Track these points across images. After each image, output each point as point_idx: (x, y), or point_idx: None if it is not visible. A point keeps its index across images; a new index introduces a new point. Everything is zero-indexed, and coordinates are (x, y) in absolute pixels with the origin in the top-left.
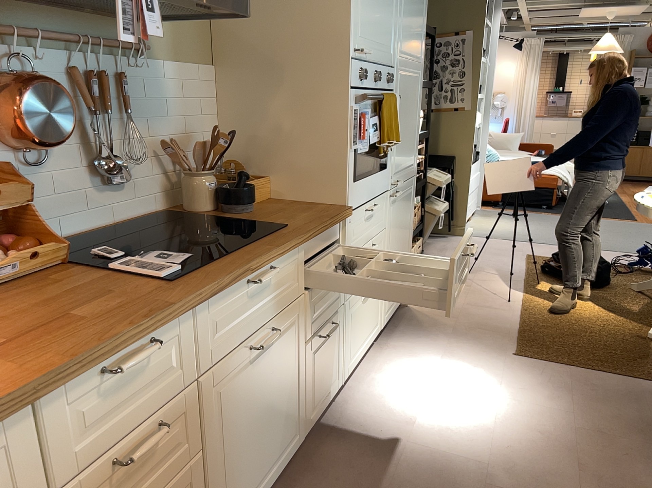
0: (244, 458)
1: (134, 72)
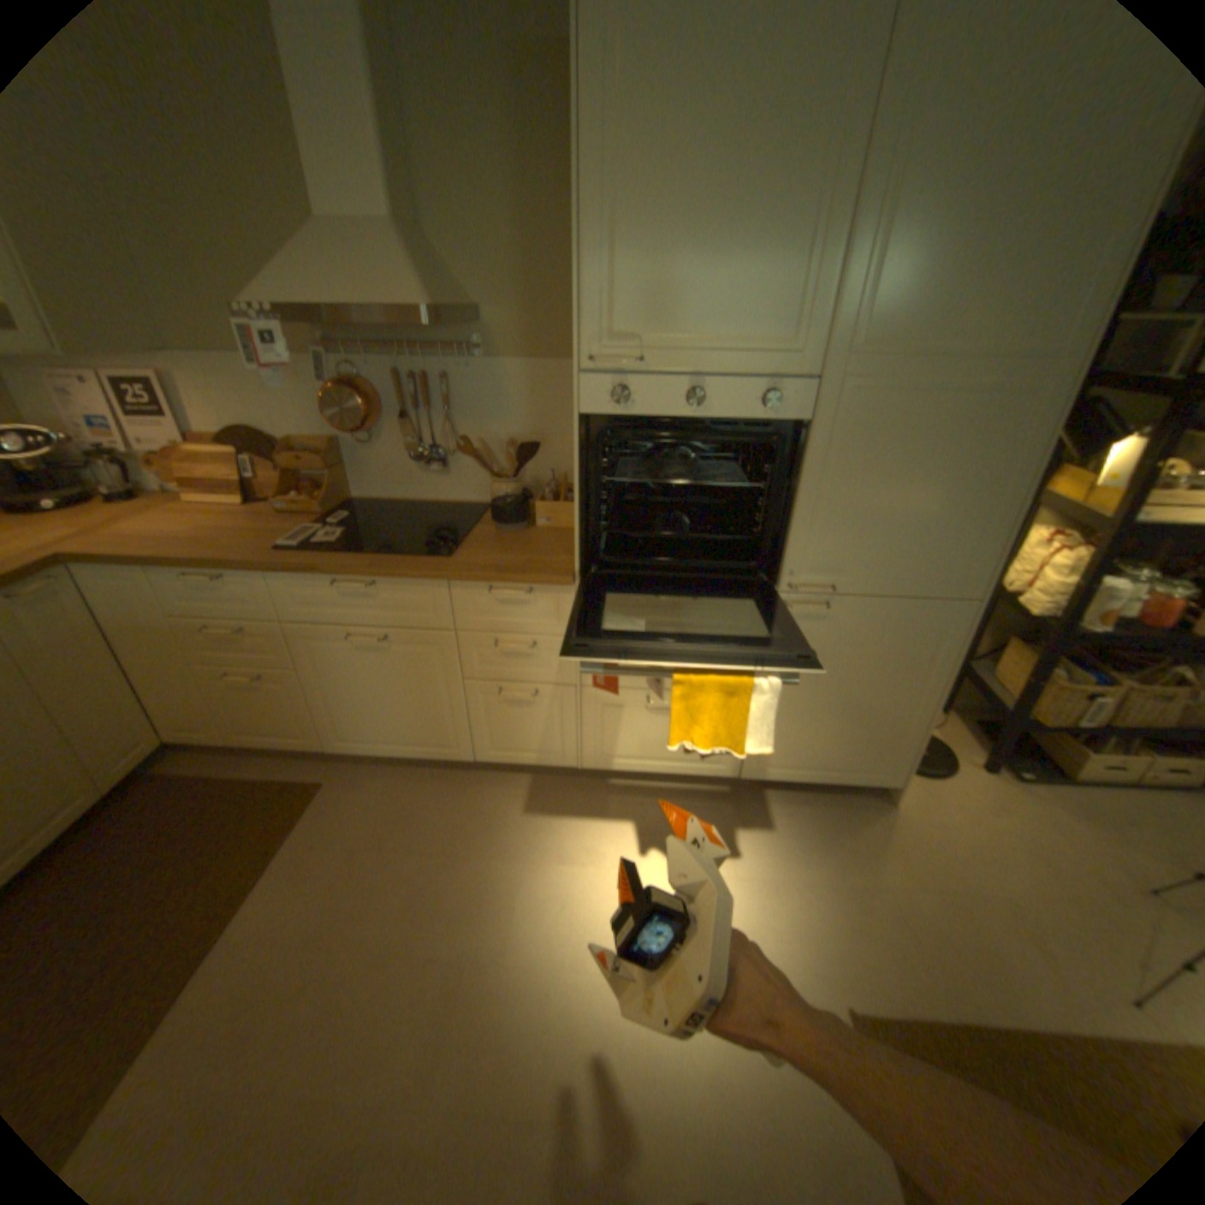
0: (358, 713)
1: (462, 372)
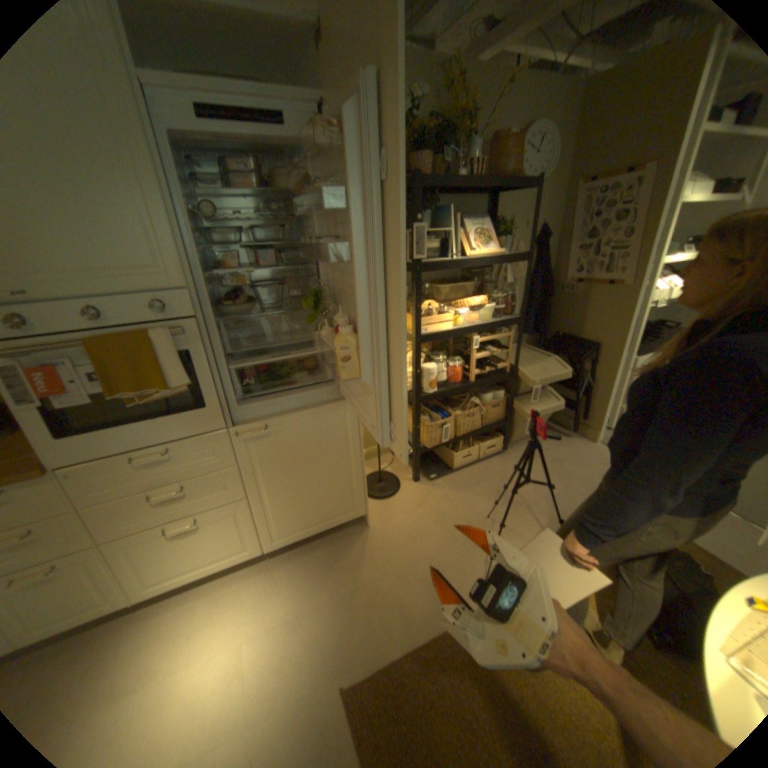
0: None
1: None
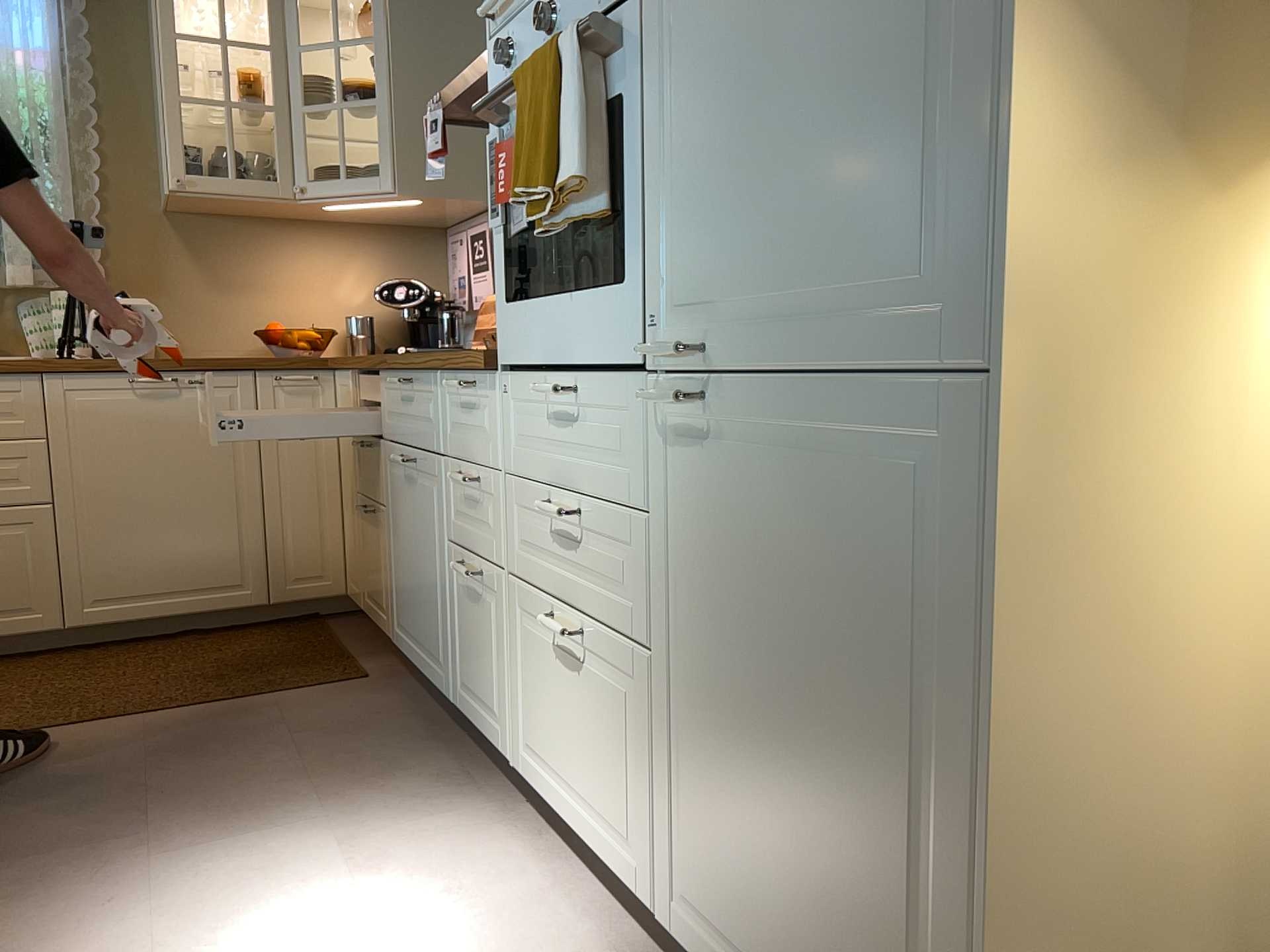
0: (404, 579)
1: None
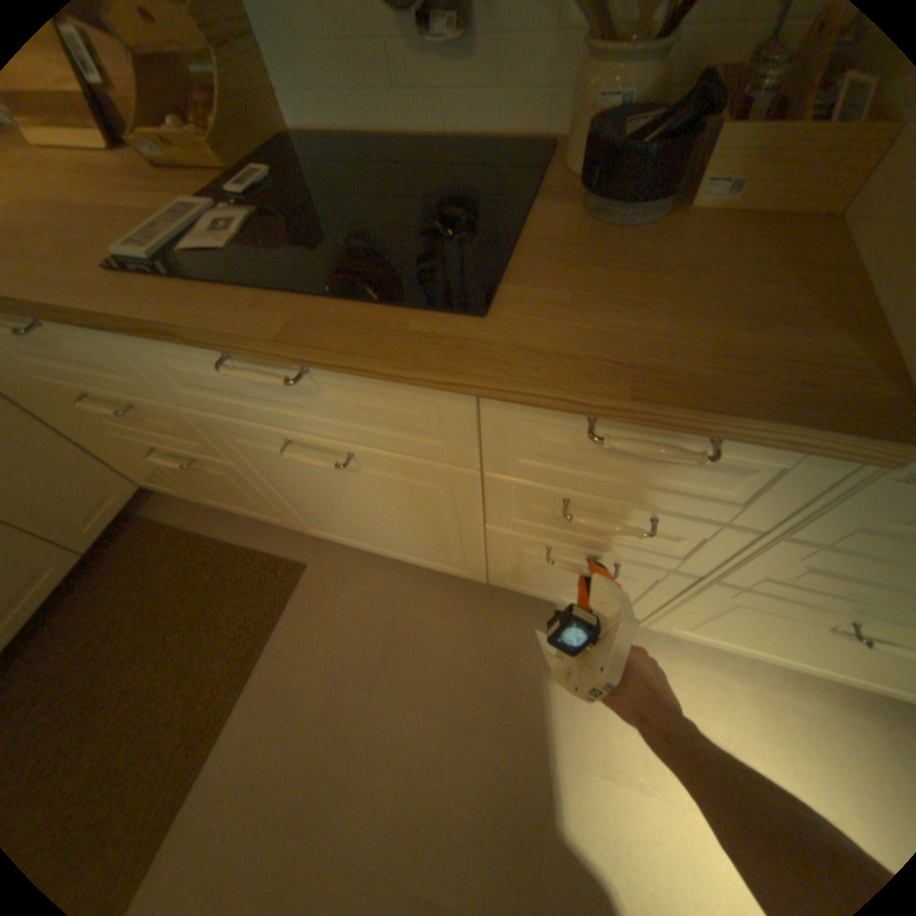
0: (332, 515)
1: None
